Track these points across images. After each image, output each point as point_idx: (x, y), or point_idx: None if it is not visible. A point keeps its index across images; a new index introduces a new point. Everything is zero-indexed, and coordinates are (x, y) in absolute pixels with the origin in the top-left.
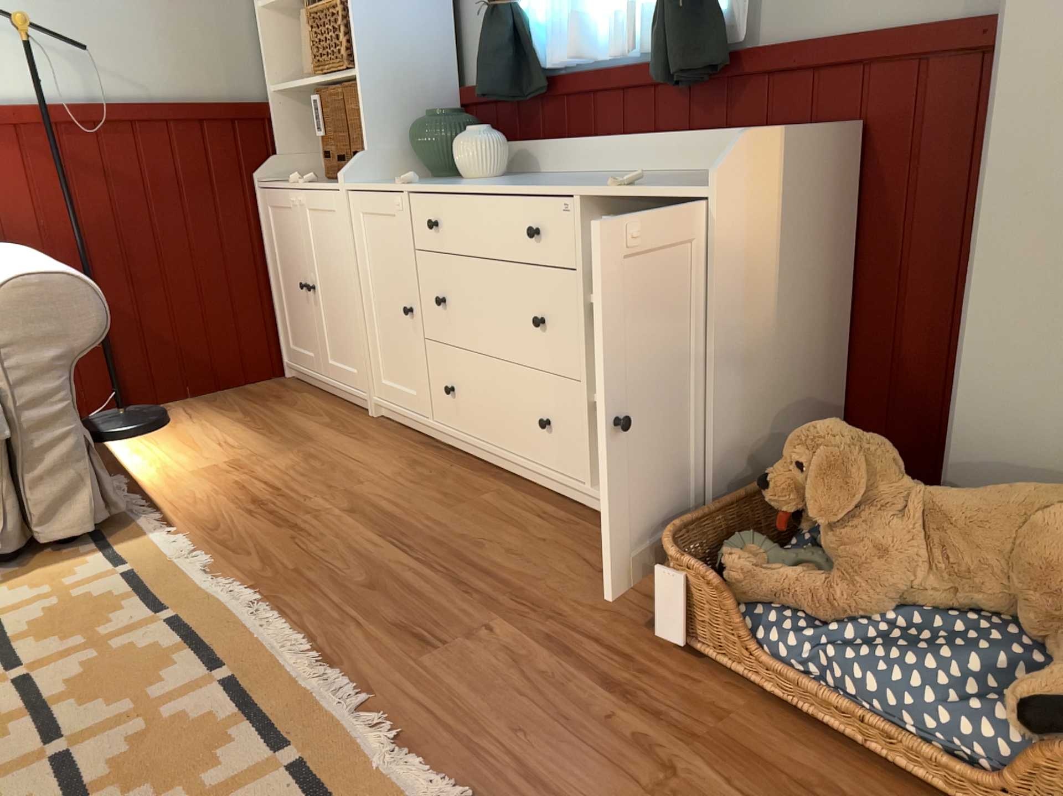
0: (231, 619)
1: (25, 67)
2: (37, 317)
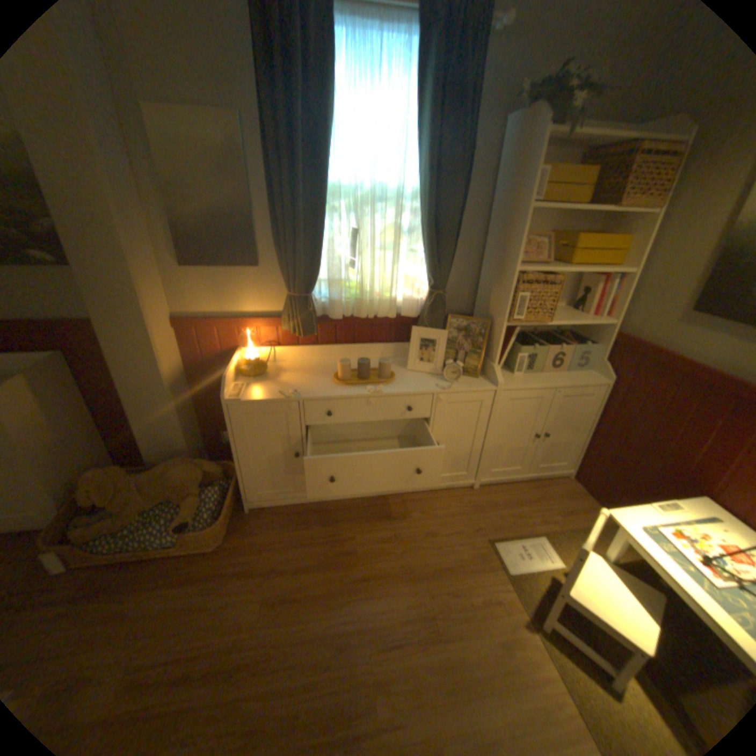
0: None
1: None
2: None
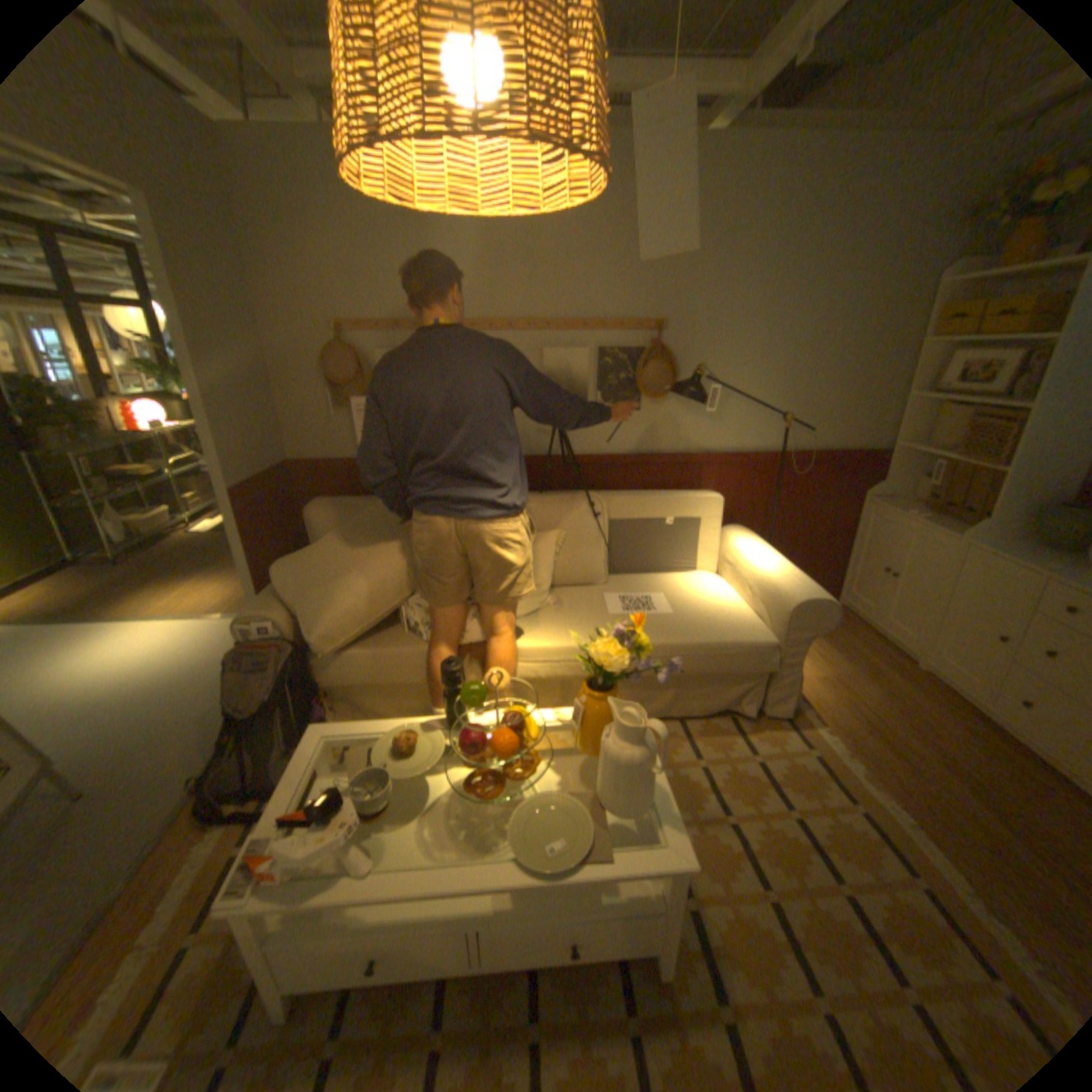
0: (906, 837)
1: (769, 430)
2: (808, 619)
